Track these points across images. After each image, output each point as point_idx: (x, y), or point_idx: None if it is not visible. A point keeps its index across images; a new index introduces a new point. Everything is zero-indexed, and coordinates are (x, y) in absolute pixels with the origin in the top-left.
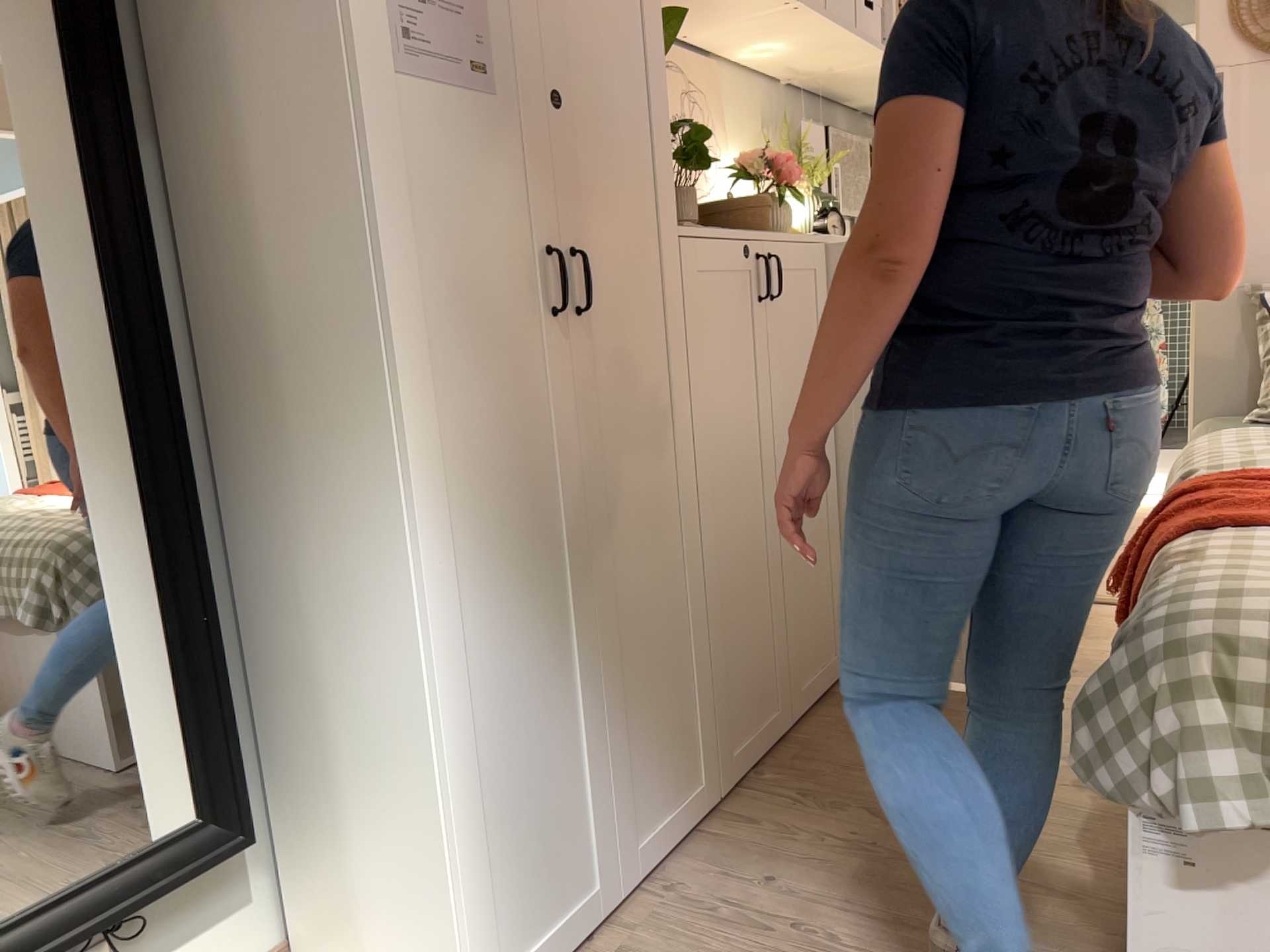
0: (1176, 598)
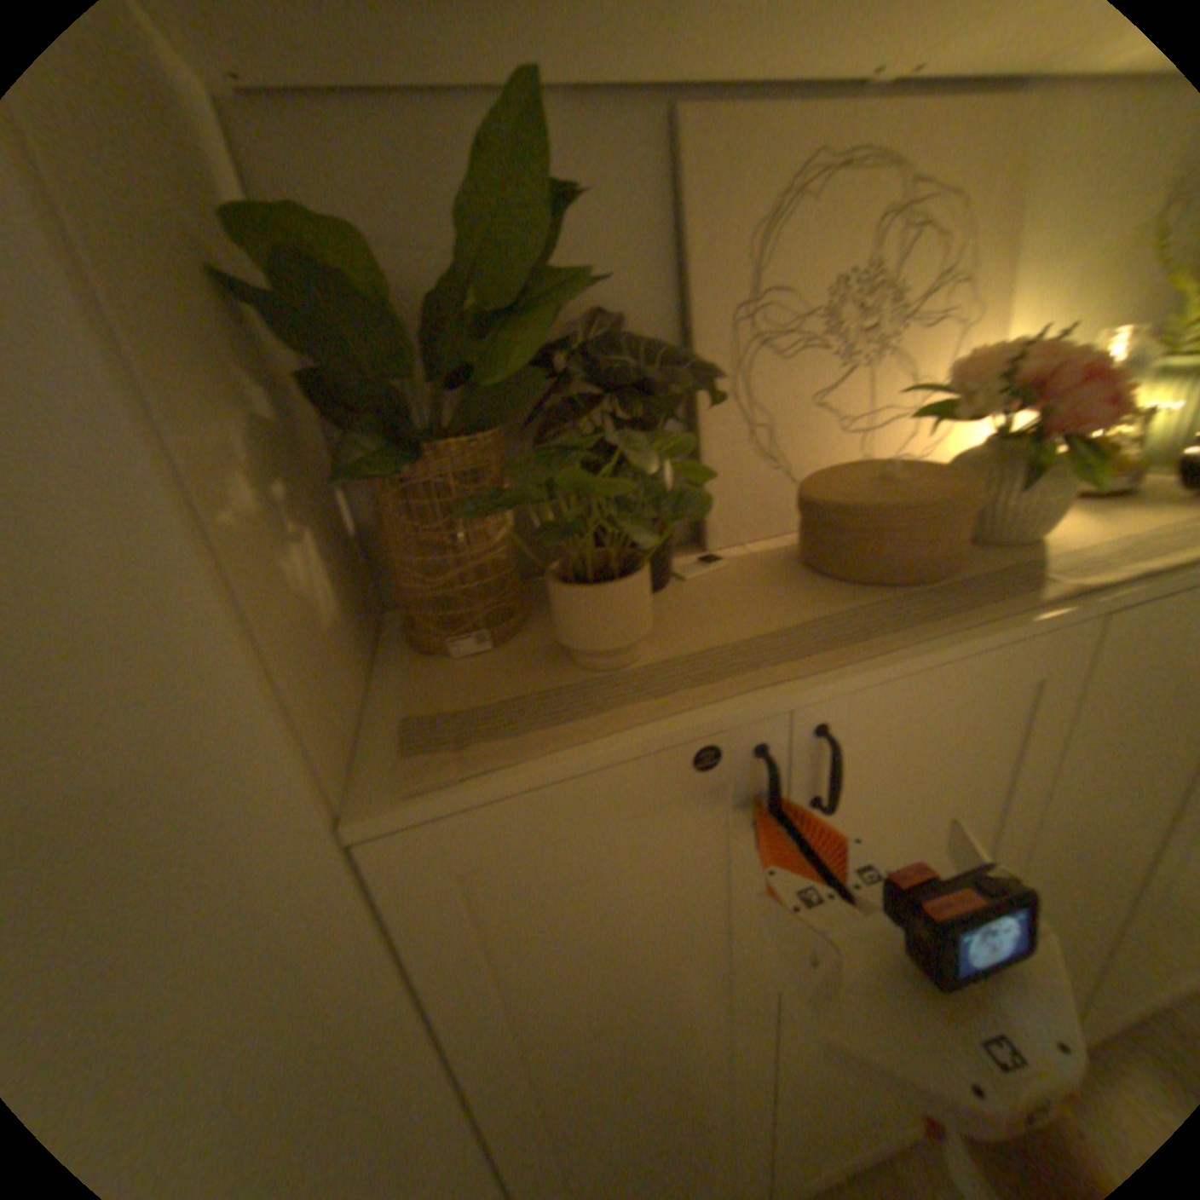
0: None
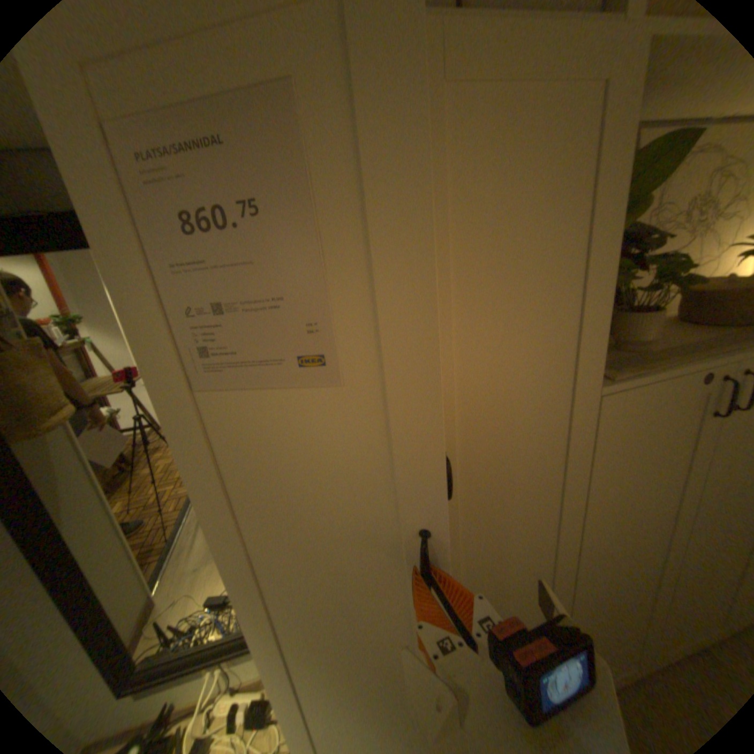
0: None
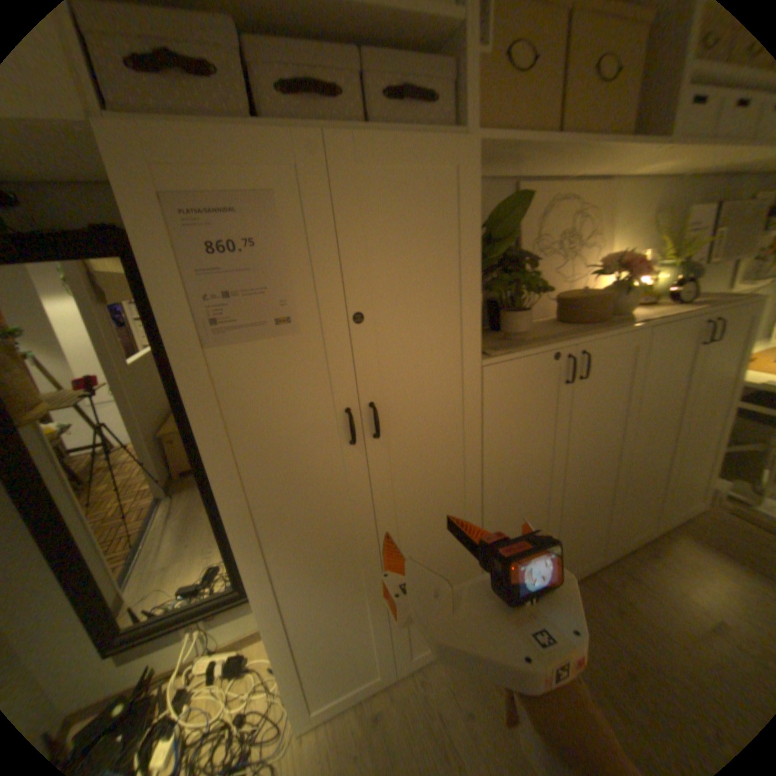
0: None
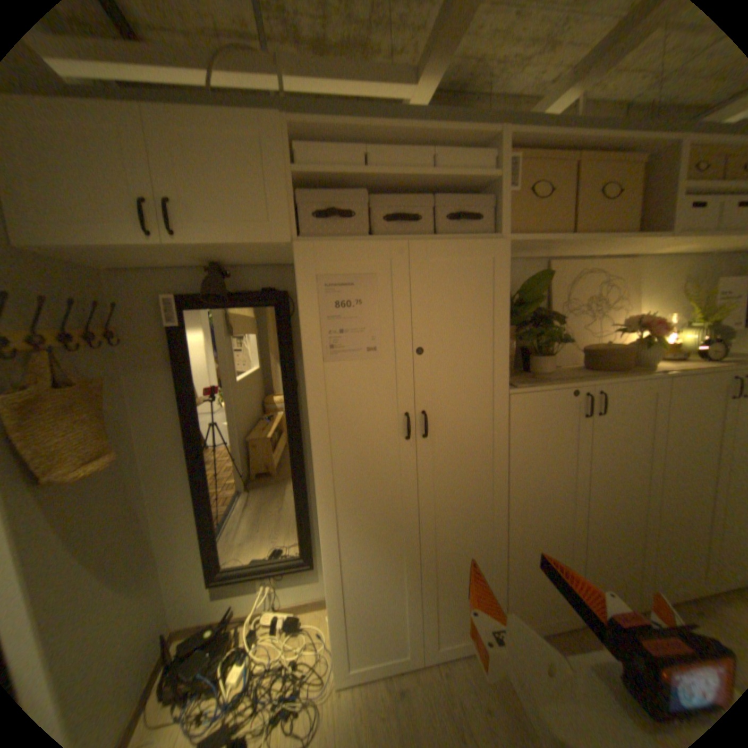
0: None
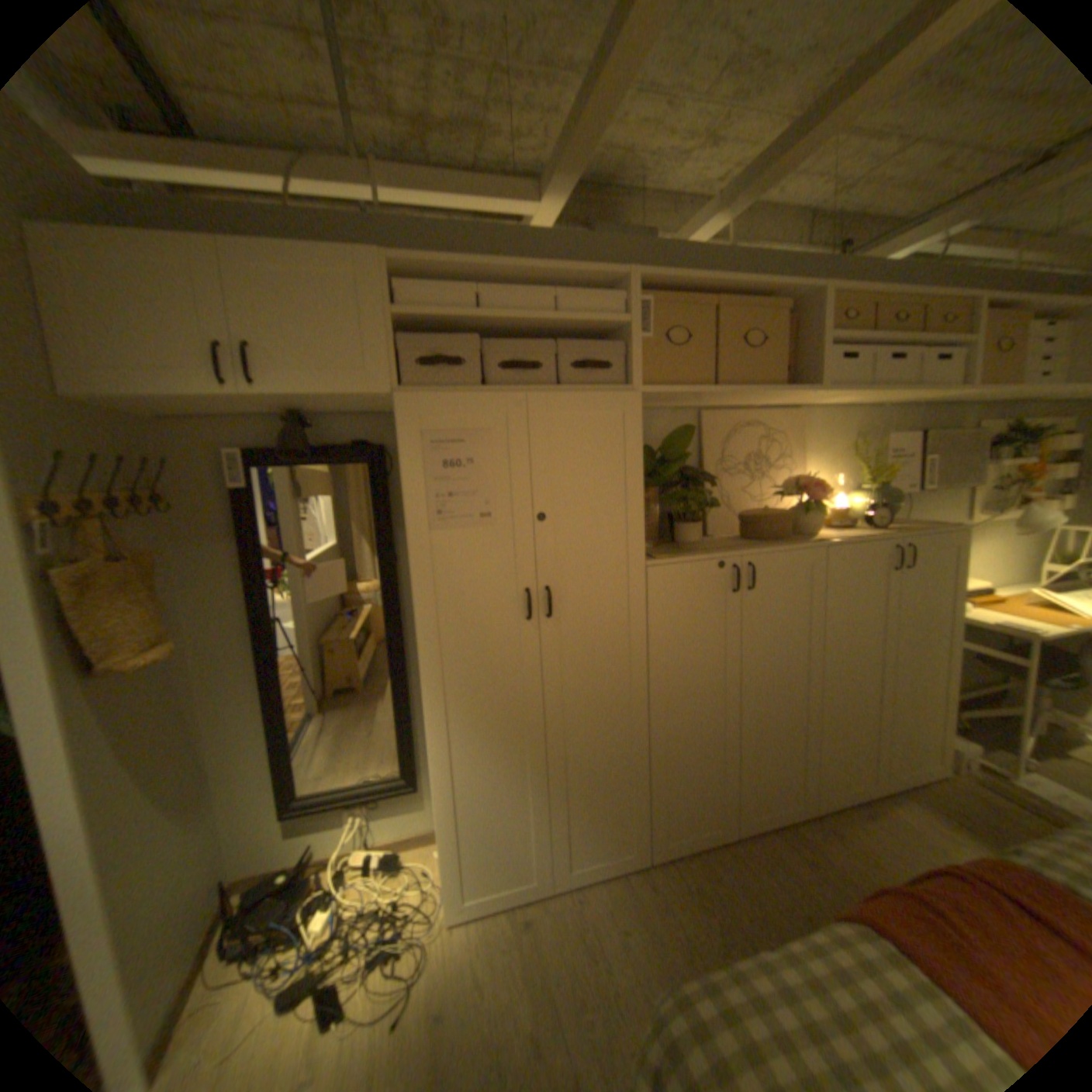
0: (738, 973)
